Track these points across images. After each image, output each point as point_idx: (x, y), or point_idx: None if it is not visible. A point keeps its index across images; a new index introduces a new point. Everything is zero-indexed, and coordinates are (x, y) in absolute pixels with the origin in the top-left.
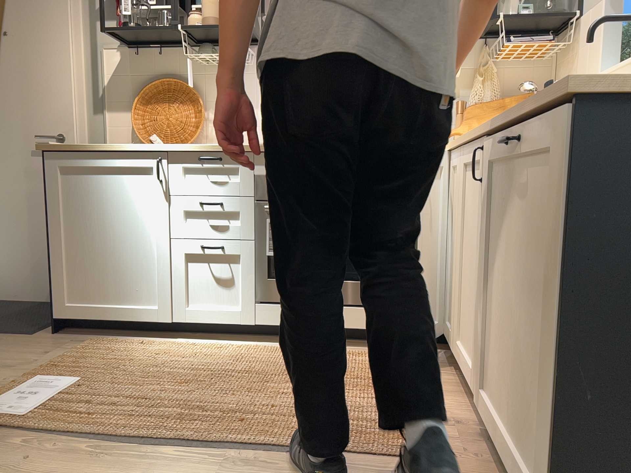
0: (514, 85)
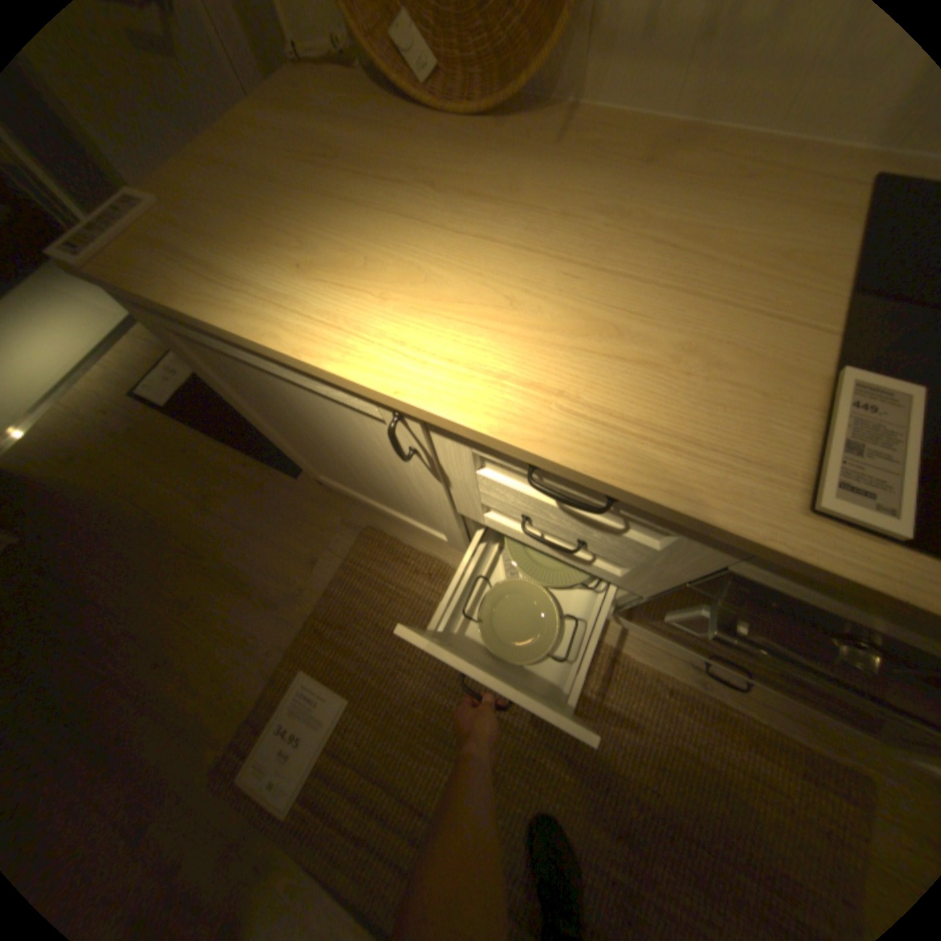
0: None
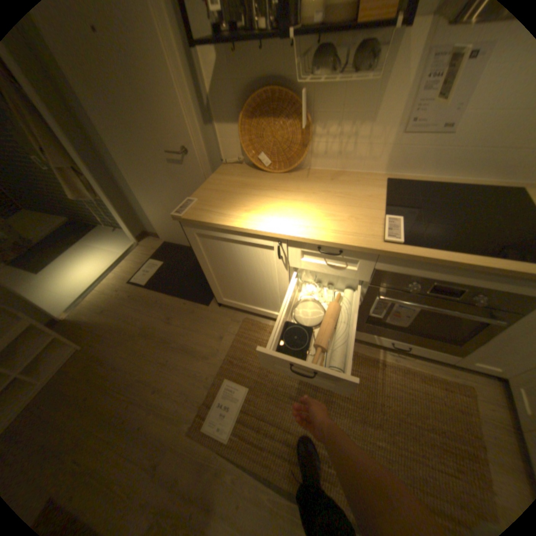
0: None
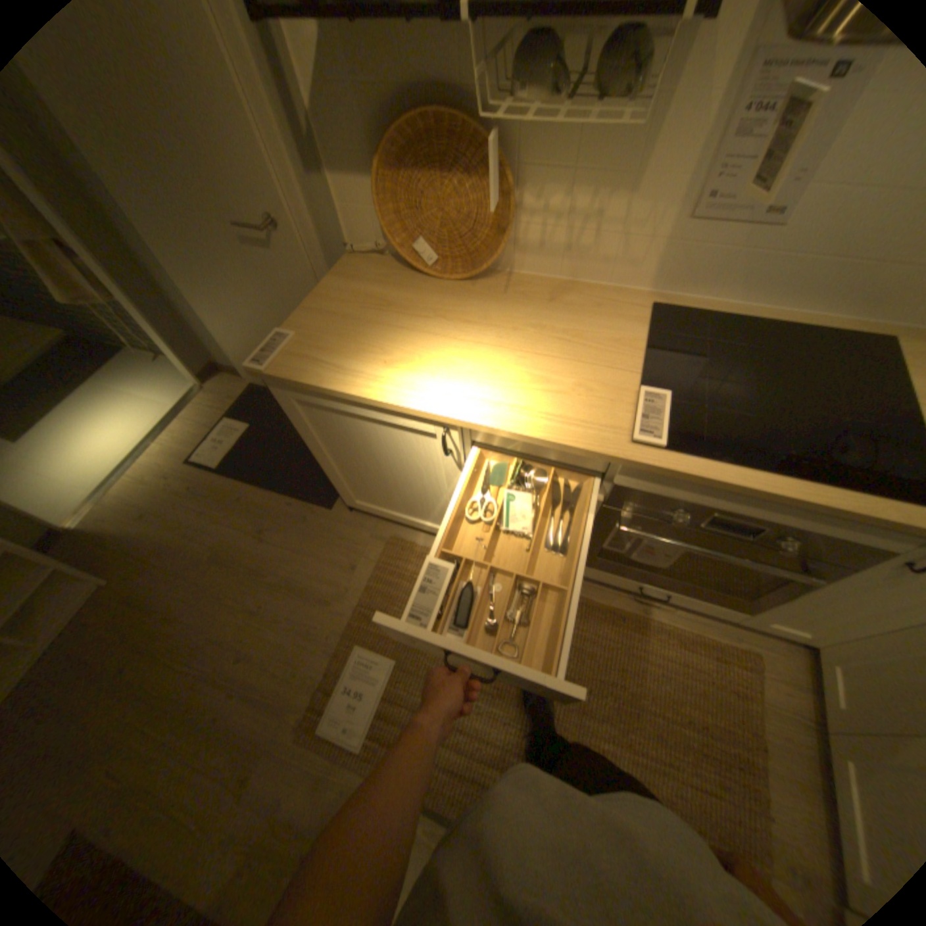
0: None
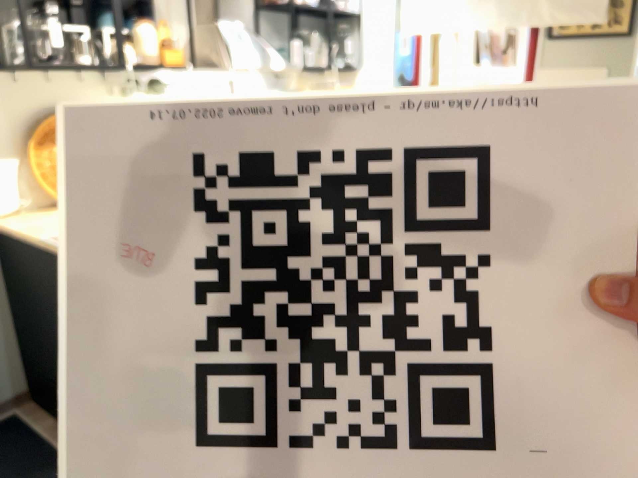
0: None
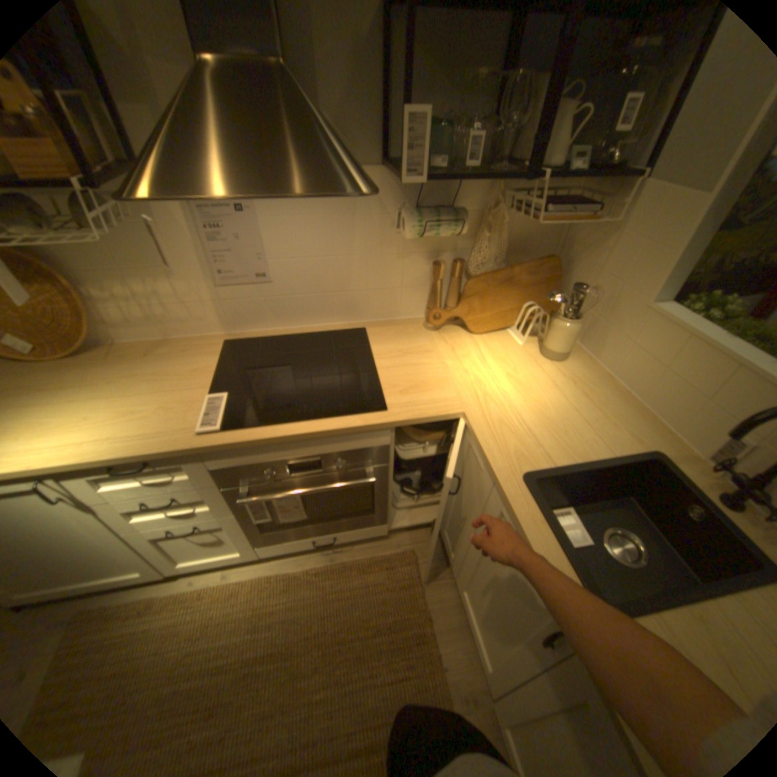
0: (525, 231)
